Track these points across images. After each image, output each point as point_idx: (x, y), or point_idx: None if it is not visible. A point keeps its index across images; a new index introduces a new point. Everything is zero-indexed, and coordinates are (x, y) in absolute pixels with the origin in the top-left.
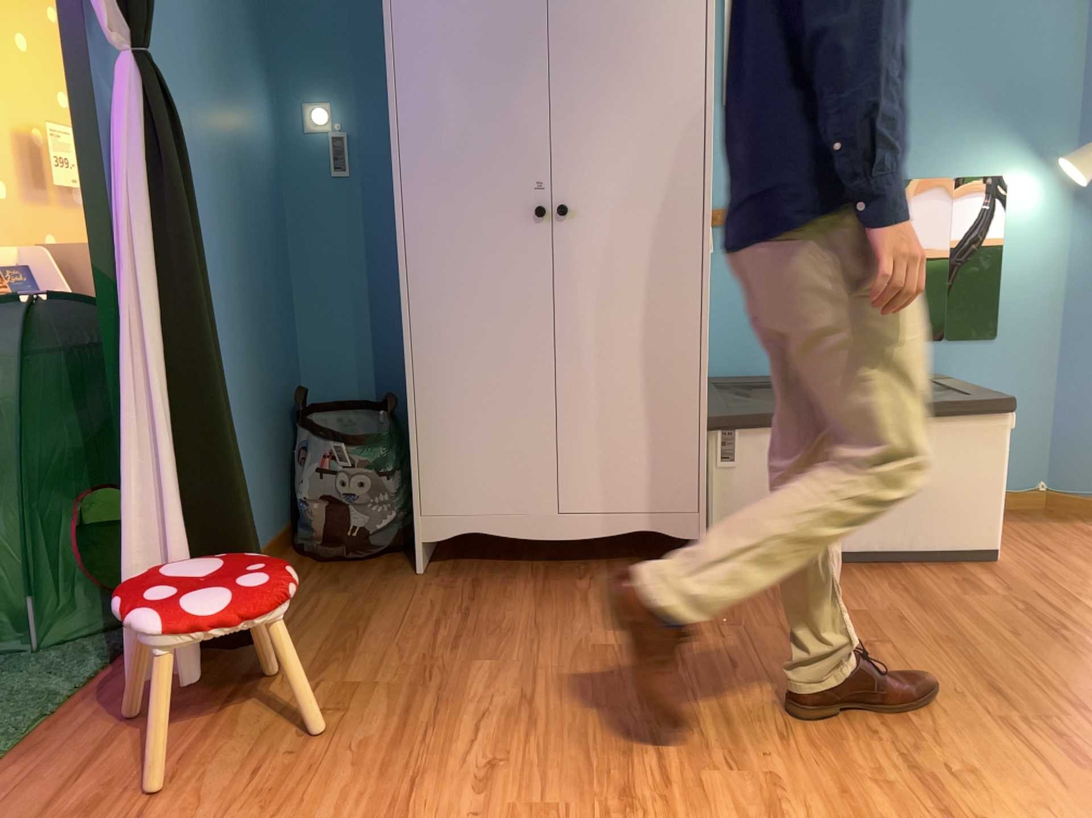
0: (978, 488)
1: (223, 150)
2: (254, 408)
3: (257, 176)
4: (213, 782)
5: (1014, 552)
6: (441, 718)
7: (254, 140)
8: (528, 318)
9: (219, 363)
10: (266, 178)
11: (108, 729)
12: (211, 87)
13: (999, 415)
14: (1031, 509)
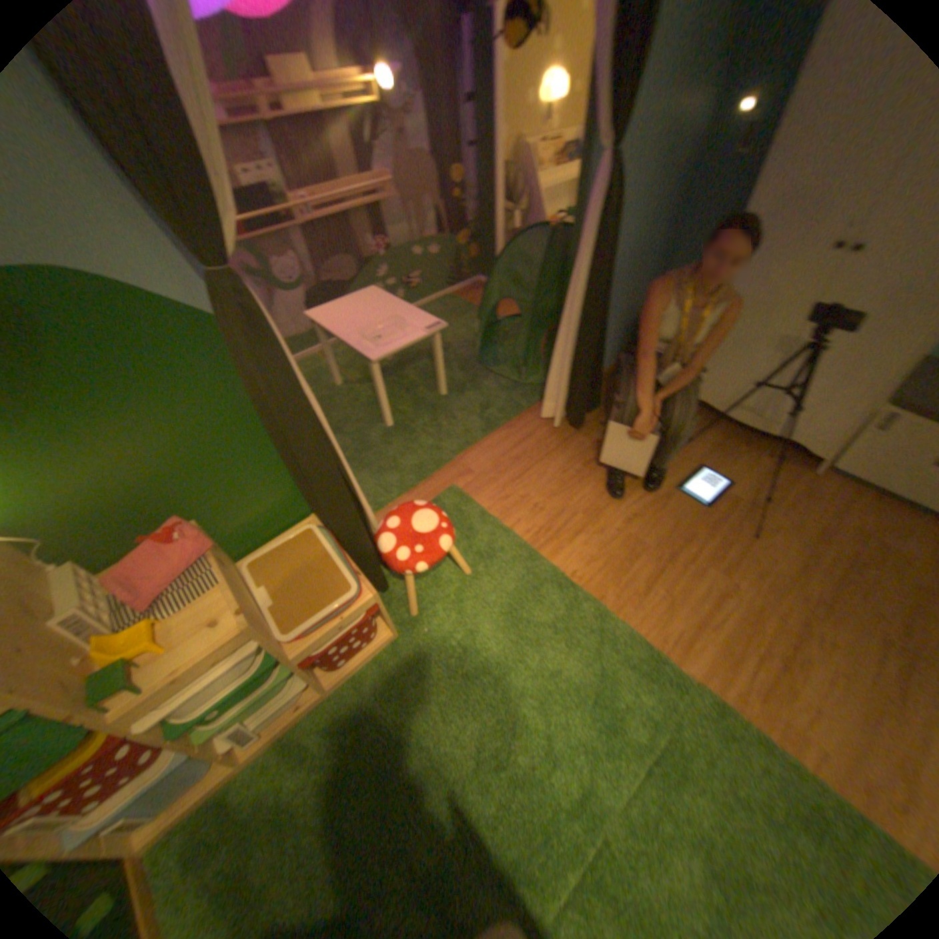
0: None
1: (659, 159)
2: (628, 304)
3: (679, 163)
4: (551, 471)
5: None
6: (632, 487)
7: (685, 138)
8: (796, 304)
9: (605, 311)
10: (686, 161)
11: (530, 433)
12: (665, 118)
13: None
14: None
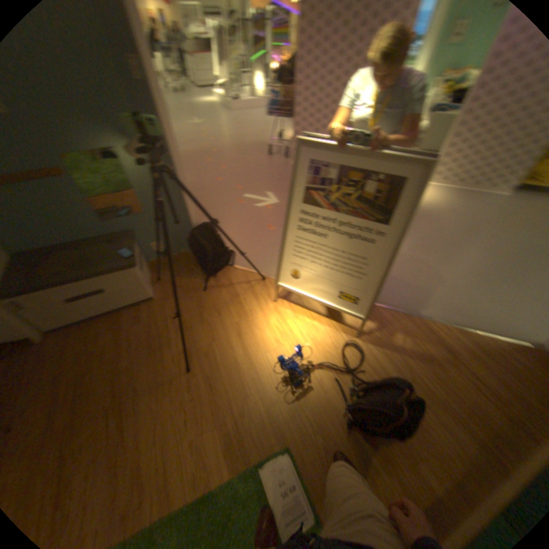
0: (132, 288)
1: None
2: None
3: None
4: None
5: (160, 292)
6: None
7: None
8: None
9: None
10: None
11: None
12: None
13: (125, 269)
14: (179, 260)
